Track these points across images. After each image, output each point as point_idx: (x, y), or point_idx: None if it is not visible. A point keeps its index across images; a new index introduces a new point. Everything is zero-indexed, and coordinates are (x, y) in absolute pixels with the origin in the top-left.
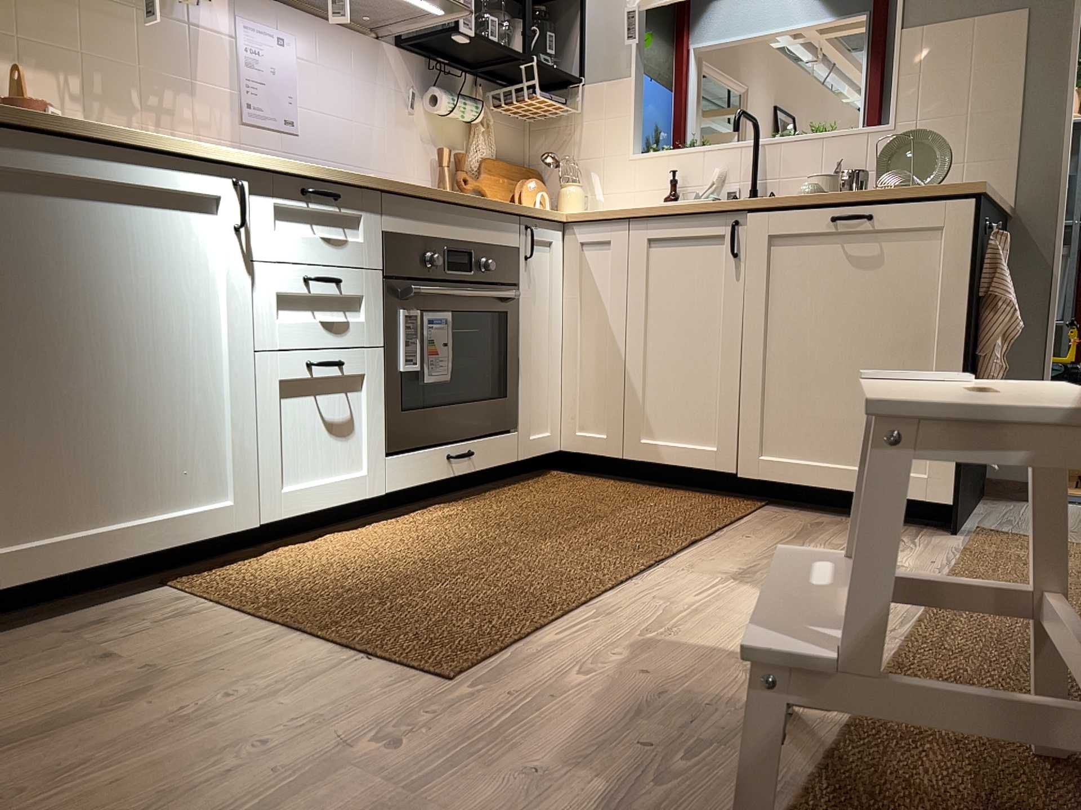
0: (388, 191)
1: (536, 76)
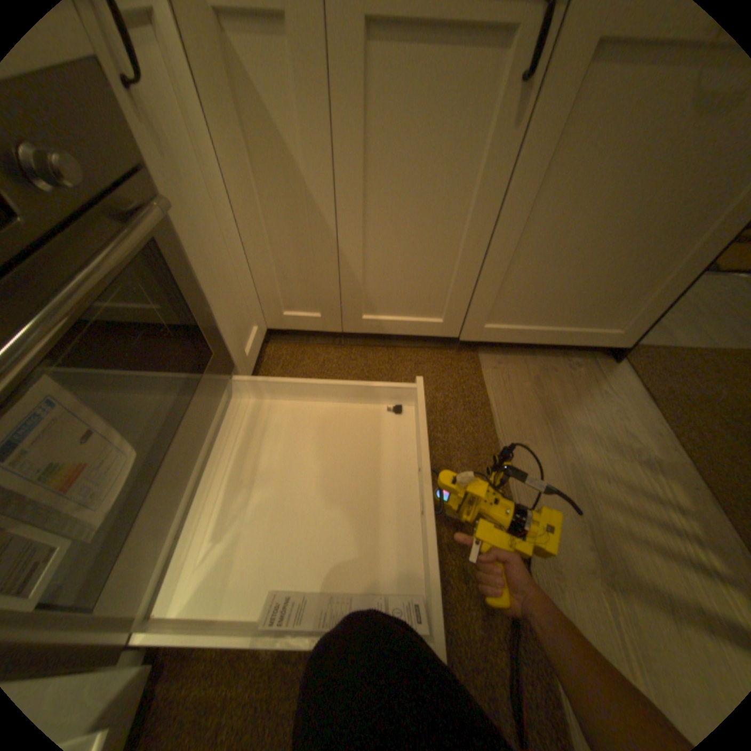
0: None
1: None
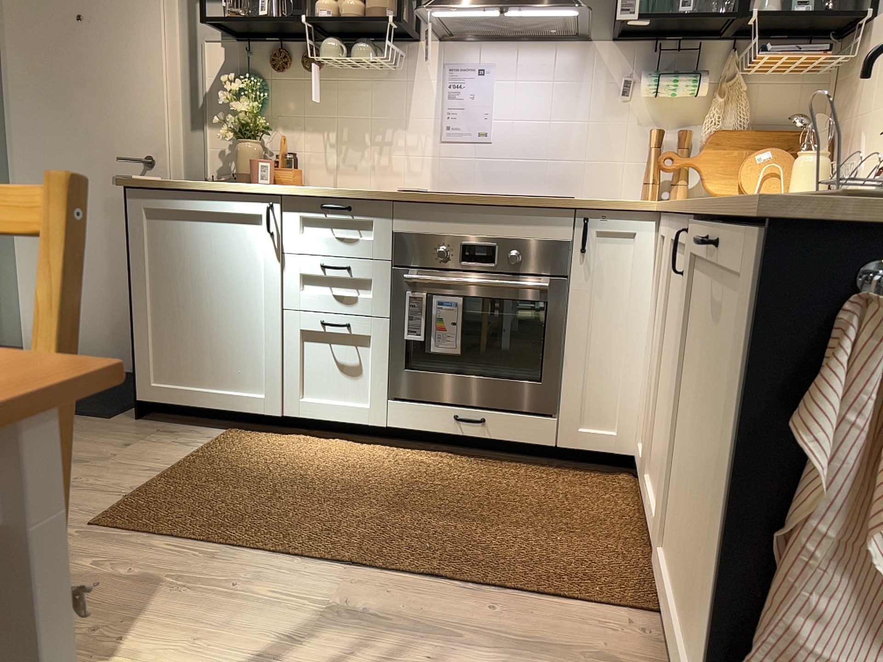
0: (395, 200)
1: (756, 31)
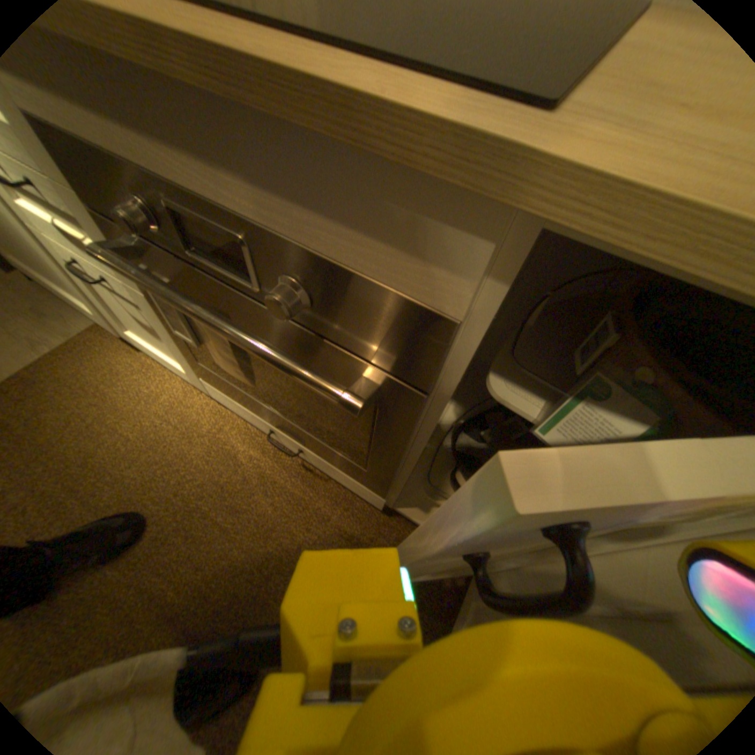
0: None
1: None
